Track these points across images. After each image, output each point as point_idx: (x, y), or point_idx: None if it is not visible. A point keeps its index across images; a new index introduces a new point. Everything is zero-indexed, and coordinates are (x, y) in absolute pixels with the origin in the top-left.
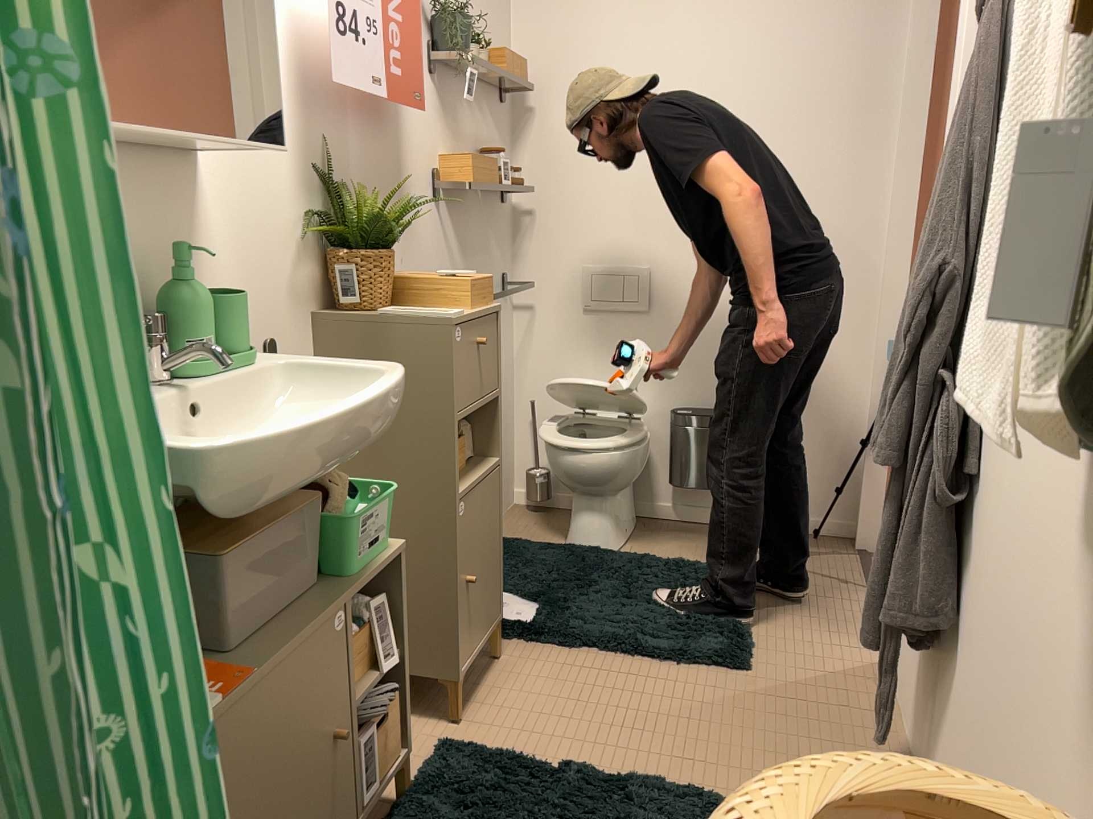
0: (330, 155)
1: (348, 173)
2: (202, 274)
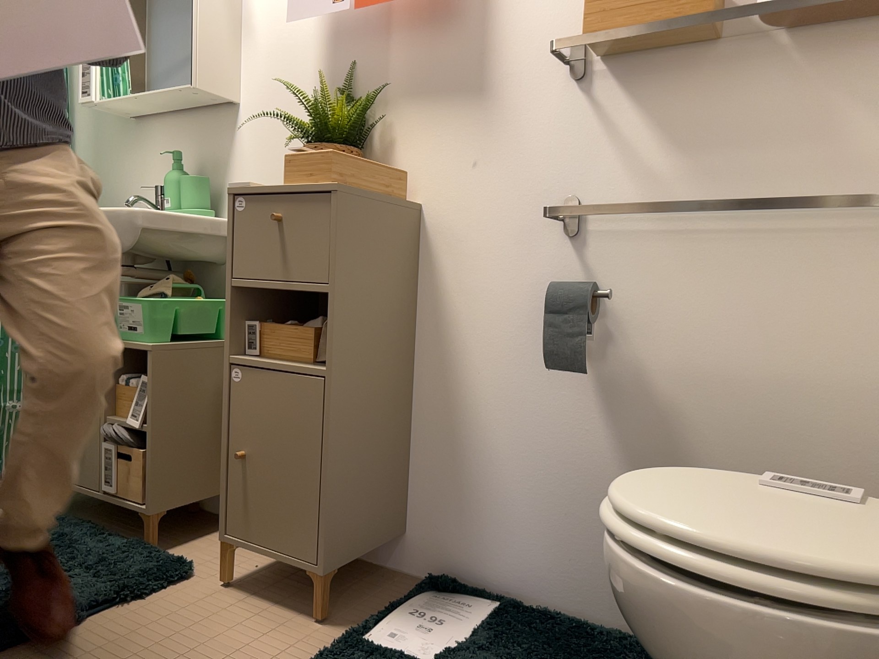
0: (350, 72)
1: (377, 81)
2: (227, 172)
